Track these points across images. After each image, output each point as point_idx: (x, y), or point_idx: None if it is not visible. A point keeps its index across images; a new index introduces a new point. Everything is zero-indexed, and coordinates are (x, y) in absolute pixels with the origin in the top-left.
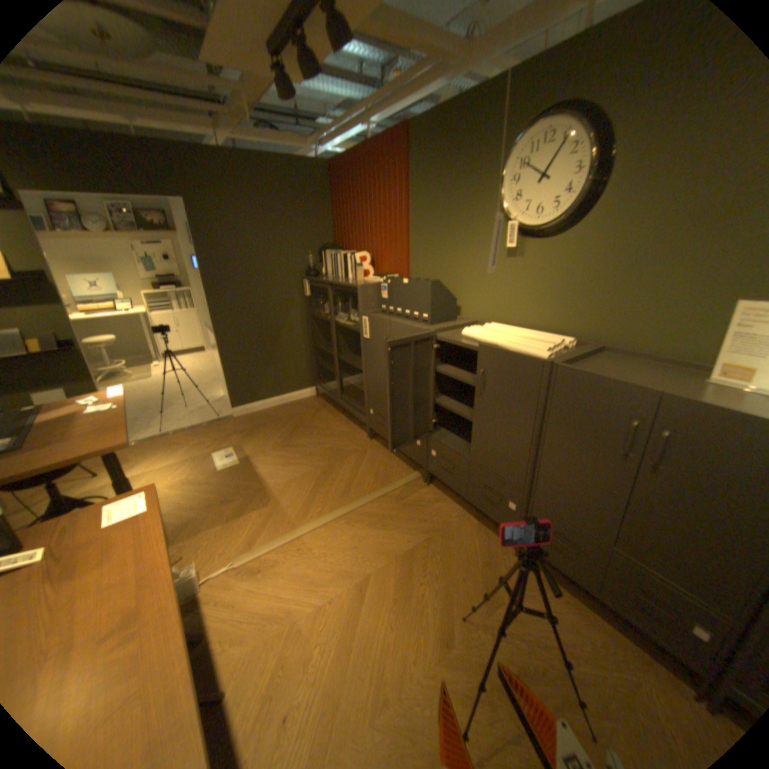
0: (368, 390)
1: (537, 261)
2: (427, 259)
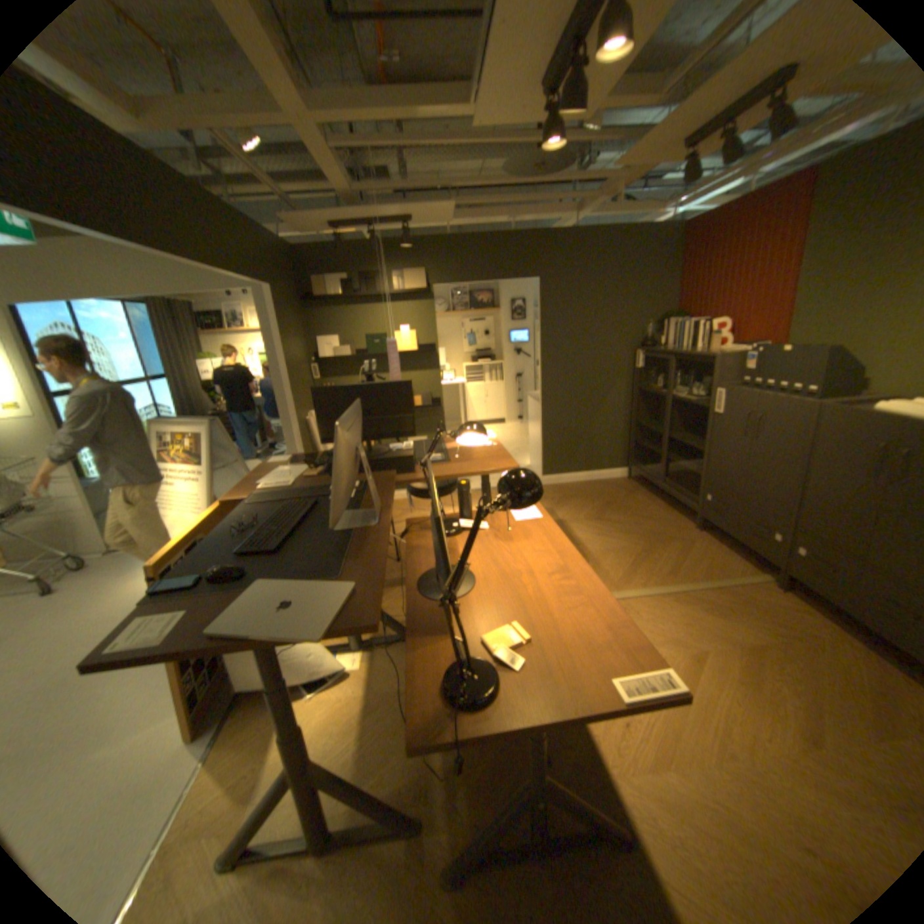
0: (708, 472)
1: None
2: (821, 321)
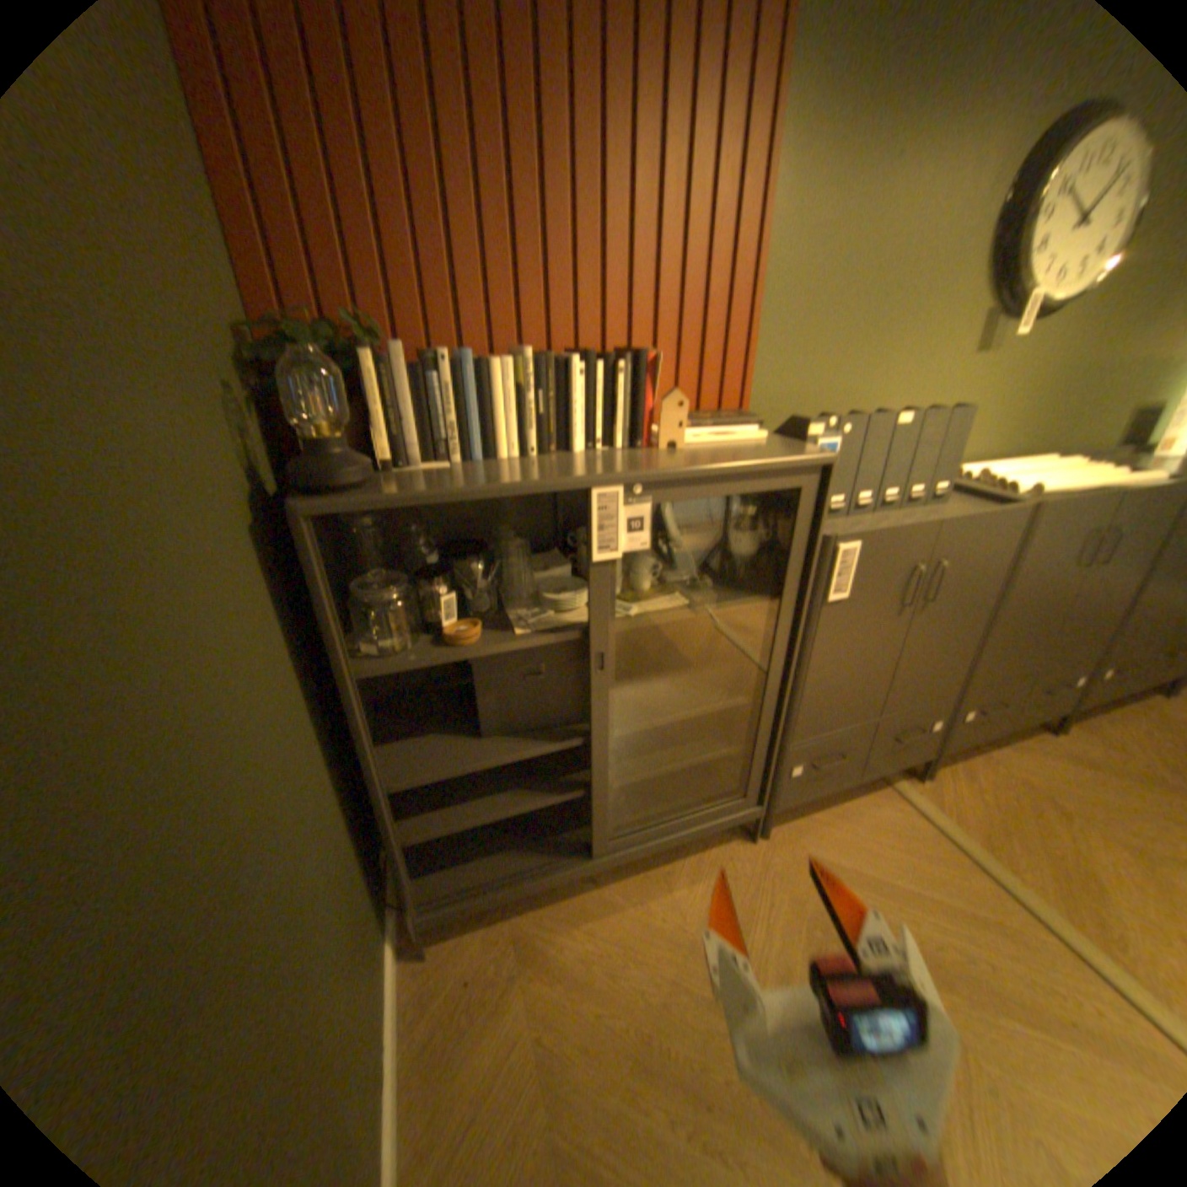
0: (794, 732)
1: (1015, 356)
2: (808, 363)
